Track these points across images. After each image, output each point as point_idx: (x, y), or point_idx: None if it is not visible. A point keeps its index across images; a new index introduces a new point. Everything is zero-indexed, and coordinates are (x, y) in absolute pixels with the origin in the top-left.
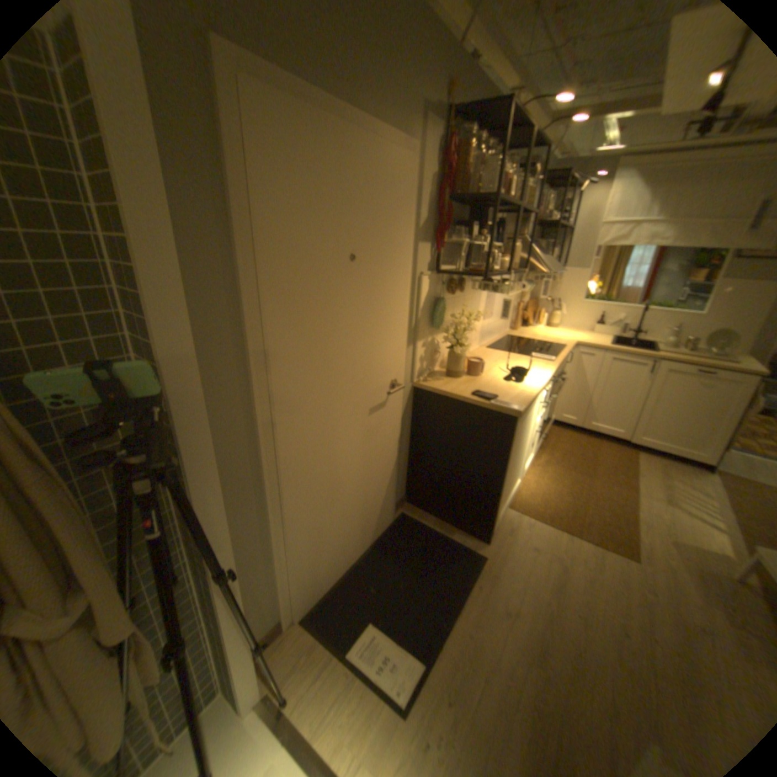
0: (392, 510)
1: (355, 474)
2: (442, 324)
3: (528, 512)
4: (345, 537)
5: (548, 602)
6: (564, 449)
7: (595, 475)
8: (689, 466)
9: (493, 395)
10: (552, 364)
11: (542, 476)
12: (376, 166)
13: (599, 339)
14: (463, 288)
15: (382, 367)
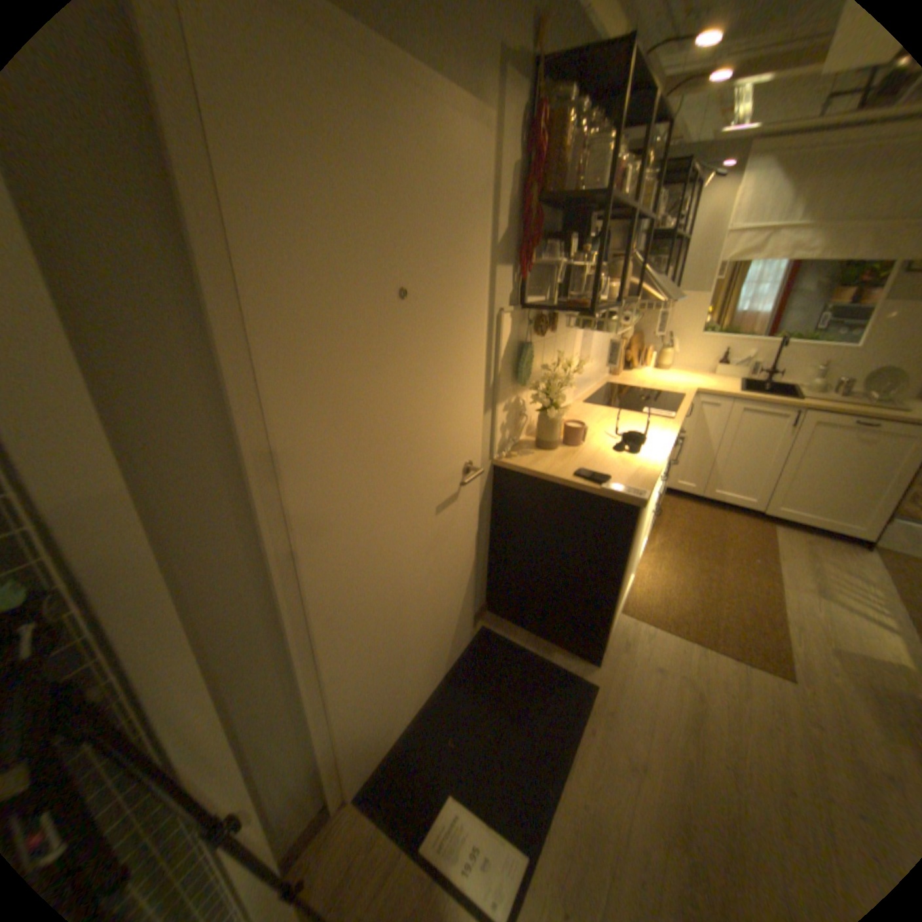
0: (472, 627)
1: (422, 595)
2: (529, 377)
3: (647, 618)
4: (411, 678)
5: (685, 748)
6: (683, 526)
7: (726, 561)
8: (840, 542)
9: (604, 474)
10: (672, 423)
11: (659, 566)
12: (435, 147)
13: (724, 384)
14: (556, 326)
15: (453, 448)
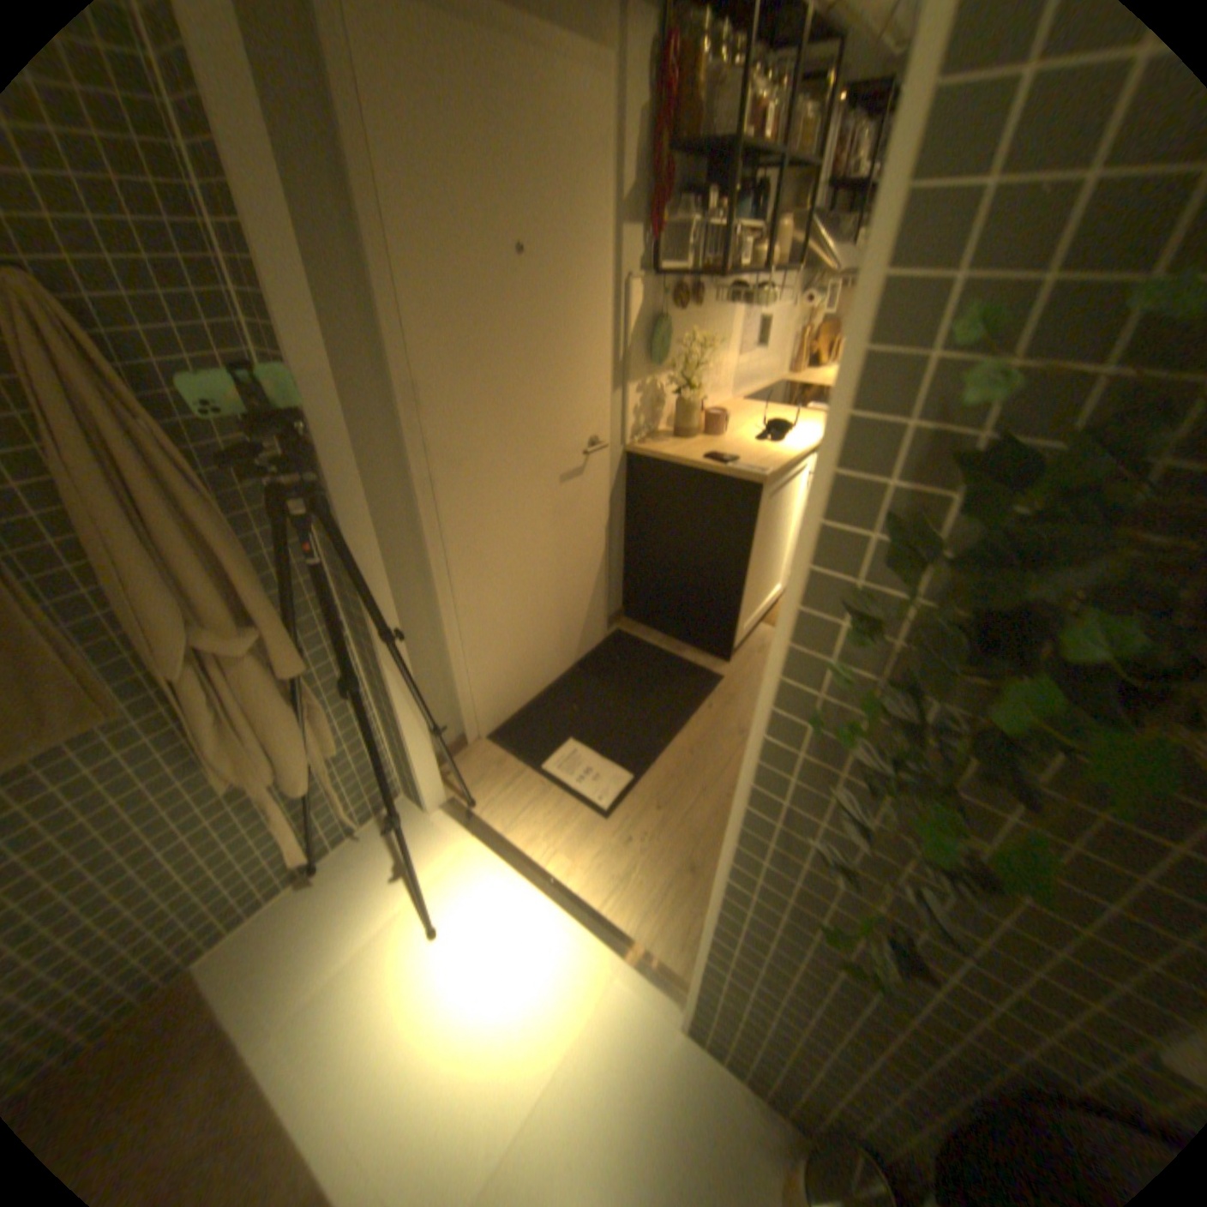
0: (603, 622)
1: (546, 563)
2: (668, 358)
3: None
4: (539, 644)
5: None
6: None
7: None
8: None
9: (734, 457)
10: None
11: None
12: (546, 101)
13: None
14: (703, 300)
15: (575, 417)
